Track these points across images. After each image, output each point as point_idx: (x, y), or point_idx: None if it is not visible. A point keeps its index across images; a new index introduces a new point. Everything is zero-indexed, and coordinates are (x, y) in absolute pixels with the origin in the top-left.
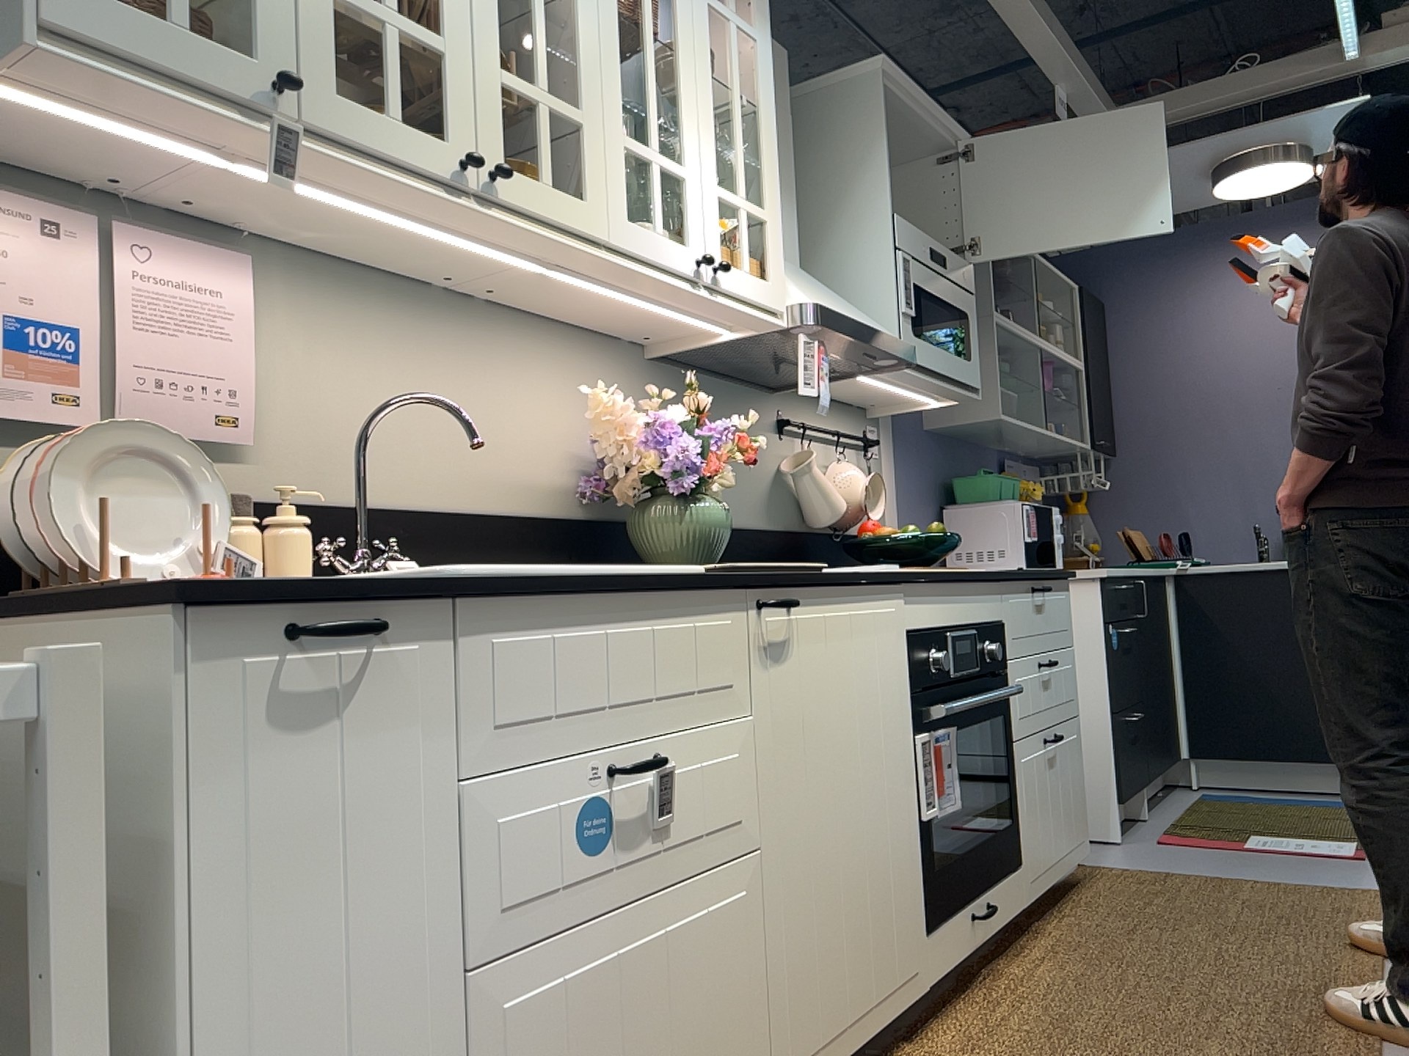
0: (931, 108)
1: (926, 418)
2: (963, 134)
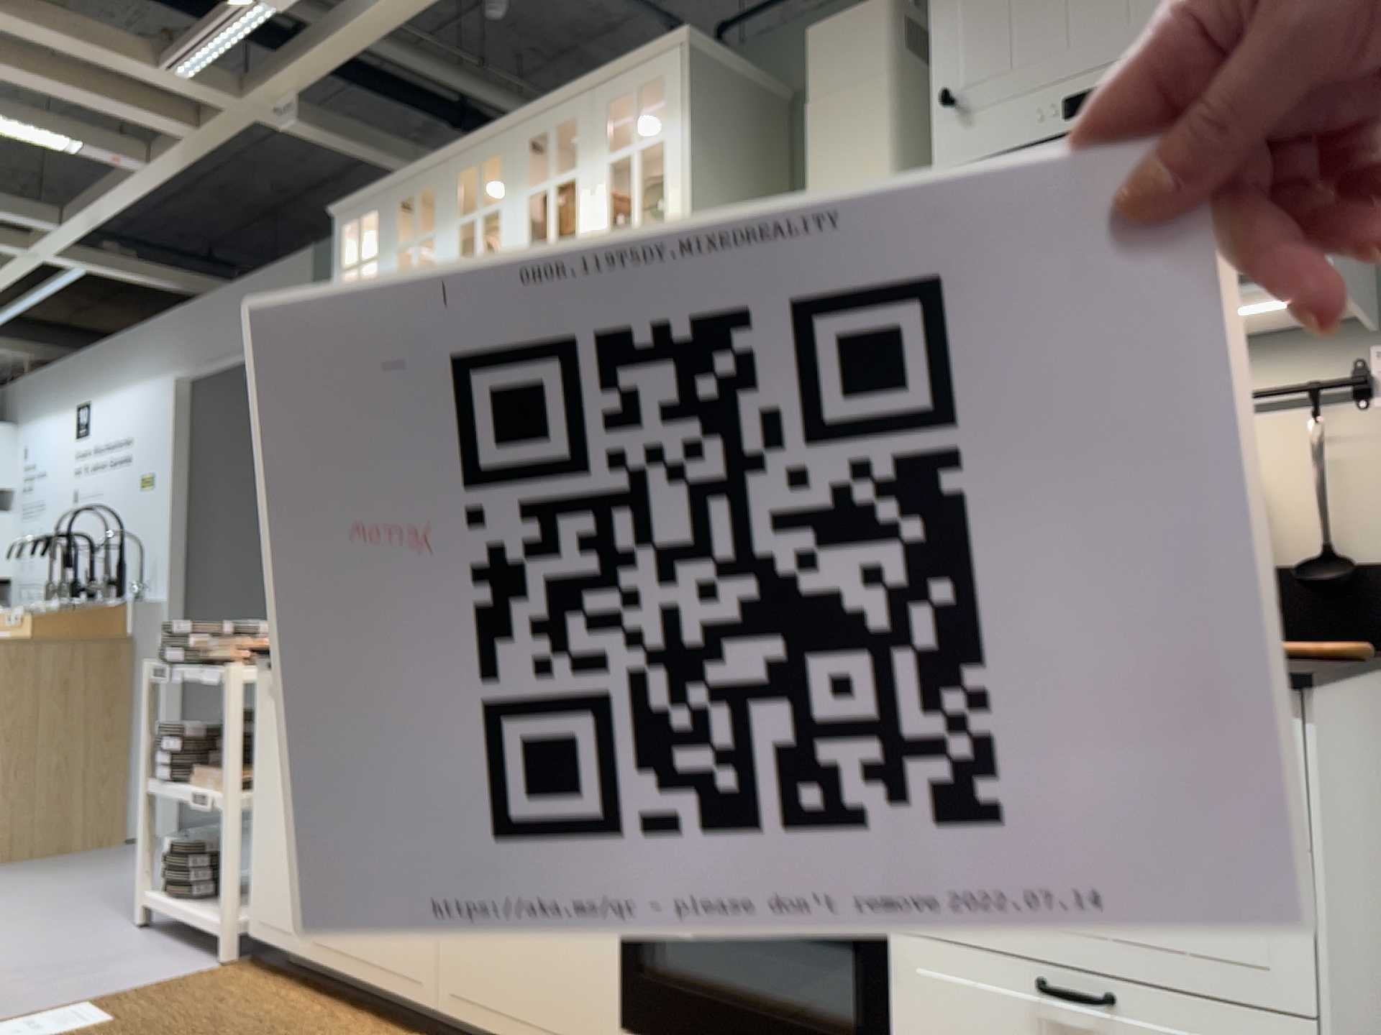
0: None
1: None
2: None
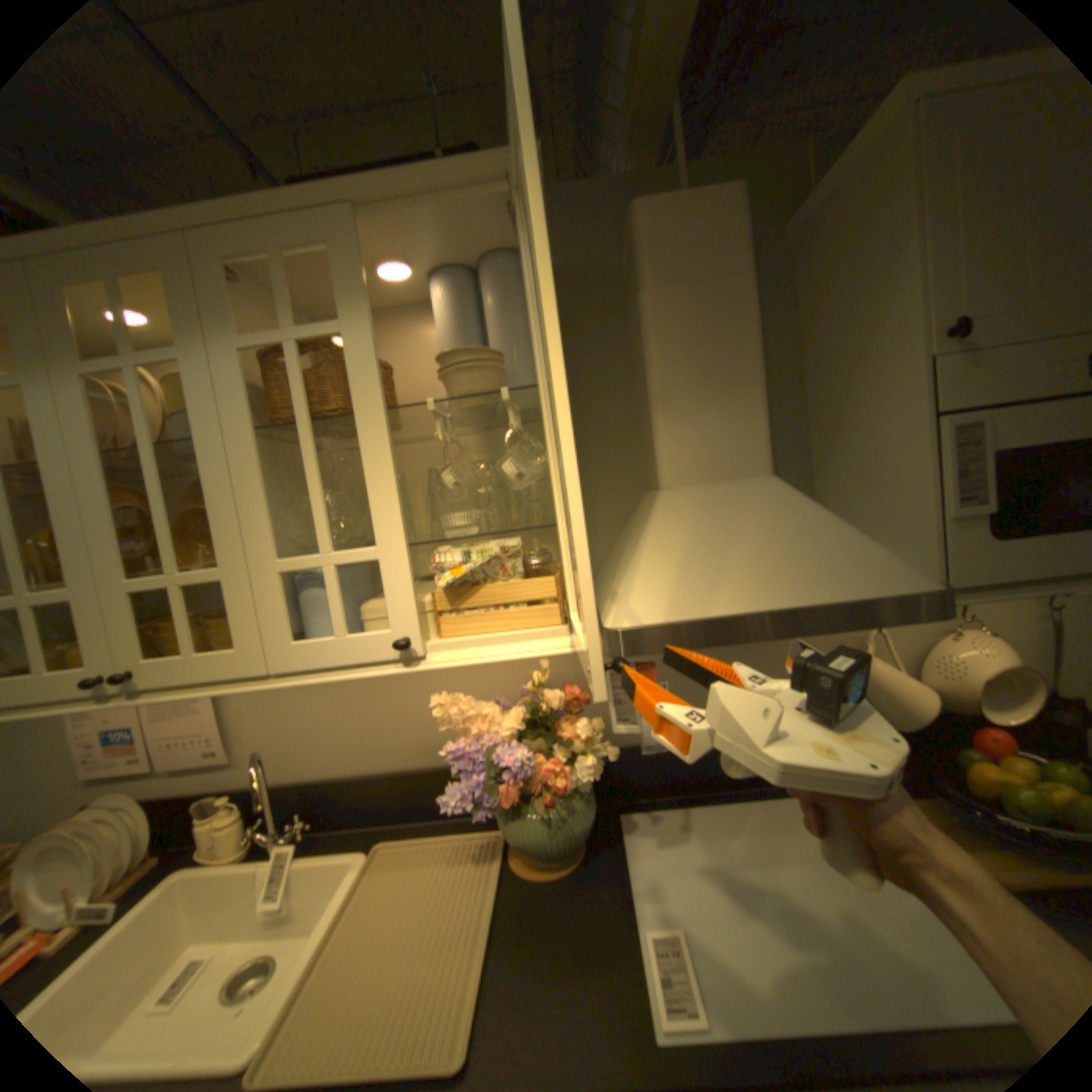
0: None
1: None
2: None
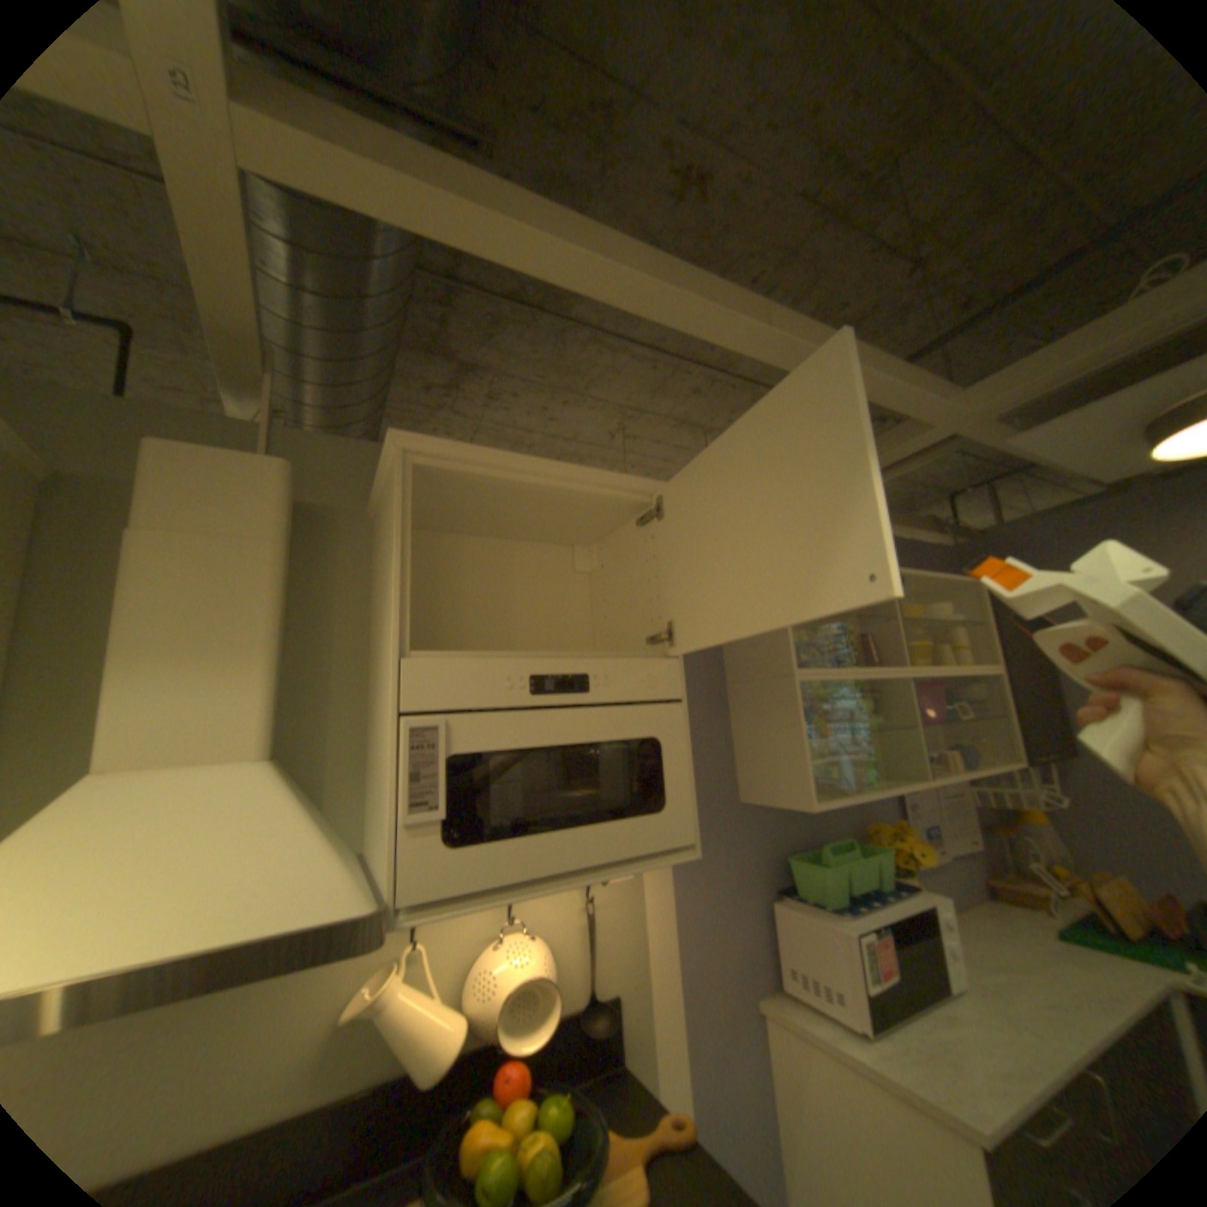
0: (553, 467)
1: (739, 788)
2: (649, 483)
